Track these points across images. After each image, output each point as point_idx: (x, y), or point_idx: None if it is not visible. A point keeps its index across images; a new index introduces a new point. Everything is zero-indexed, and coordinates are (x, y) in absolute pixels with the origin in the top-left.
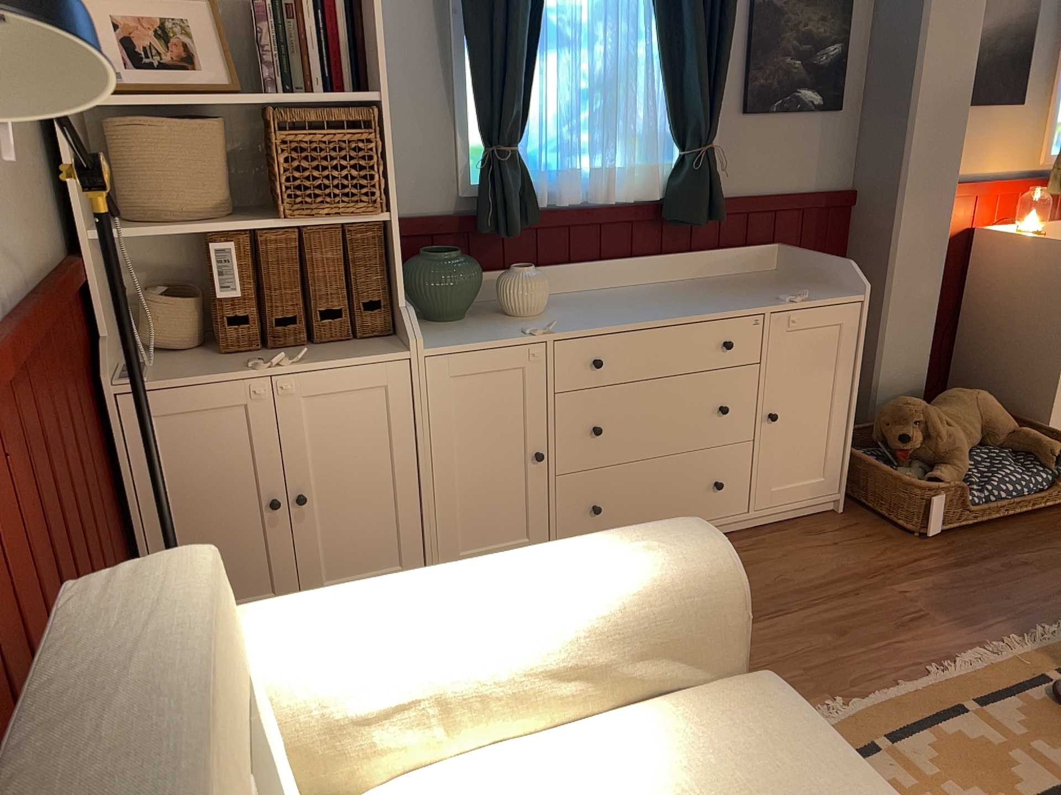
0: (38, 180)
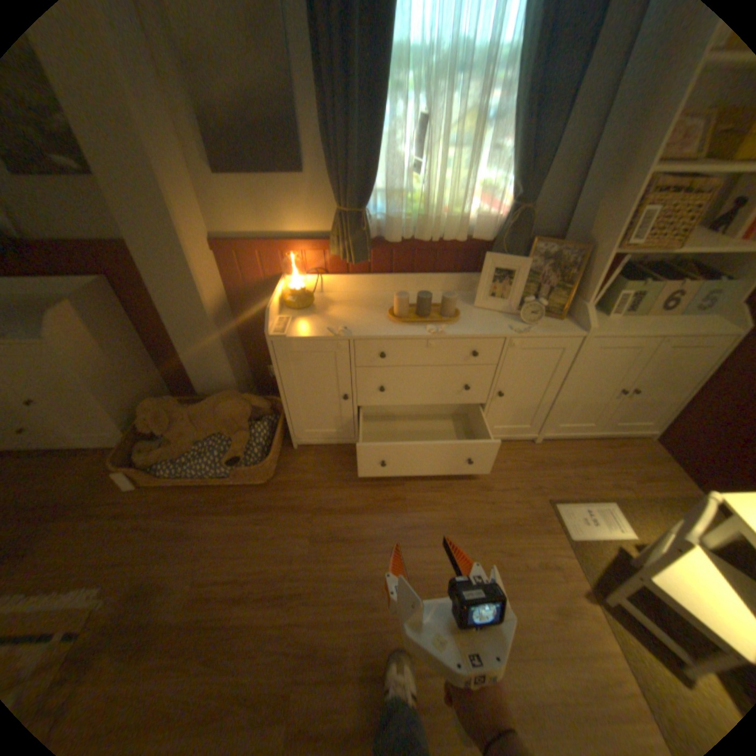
0: None
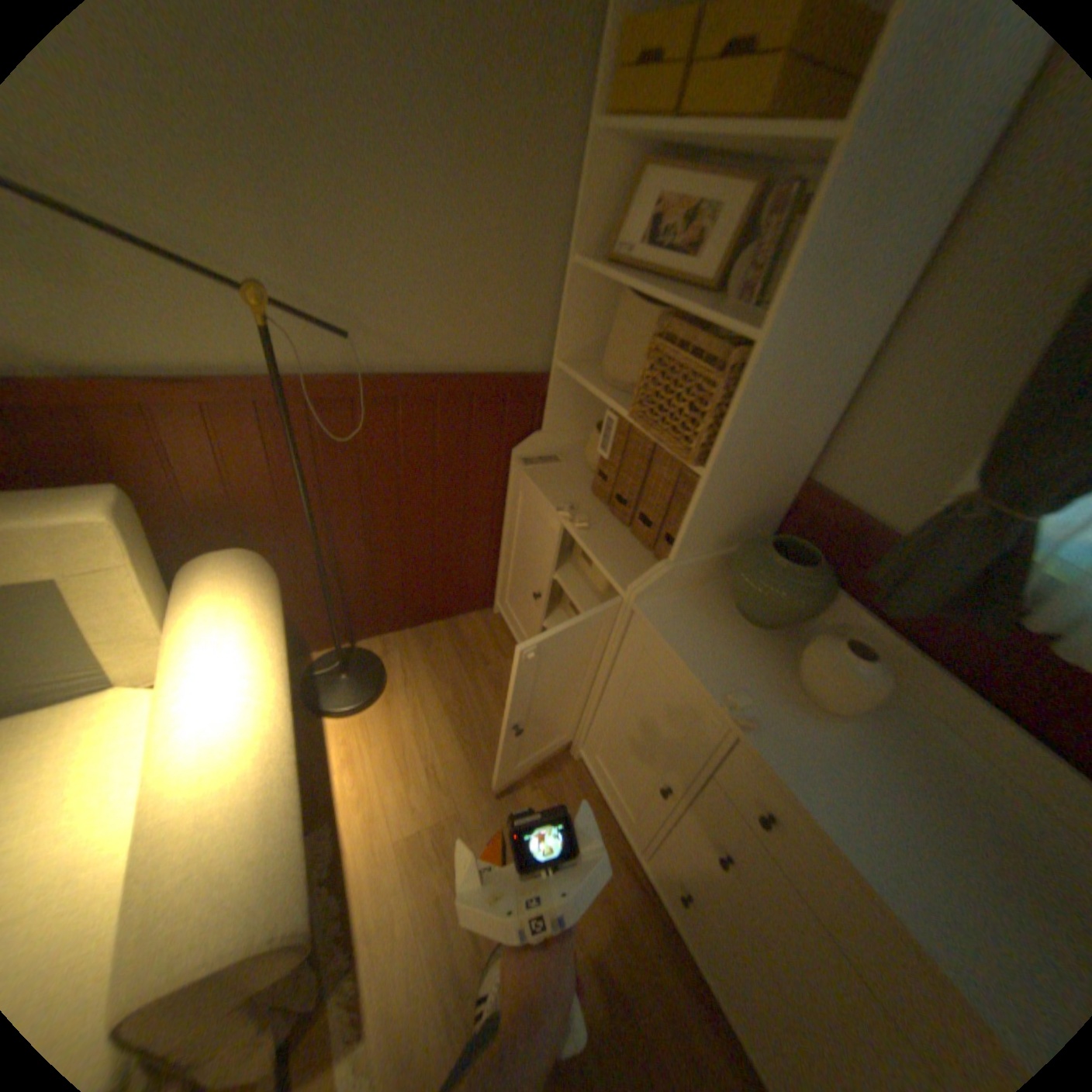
0: (528, 310)
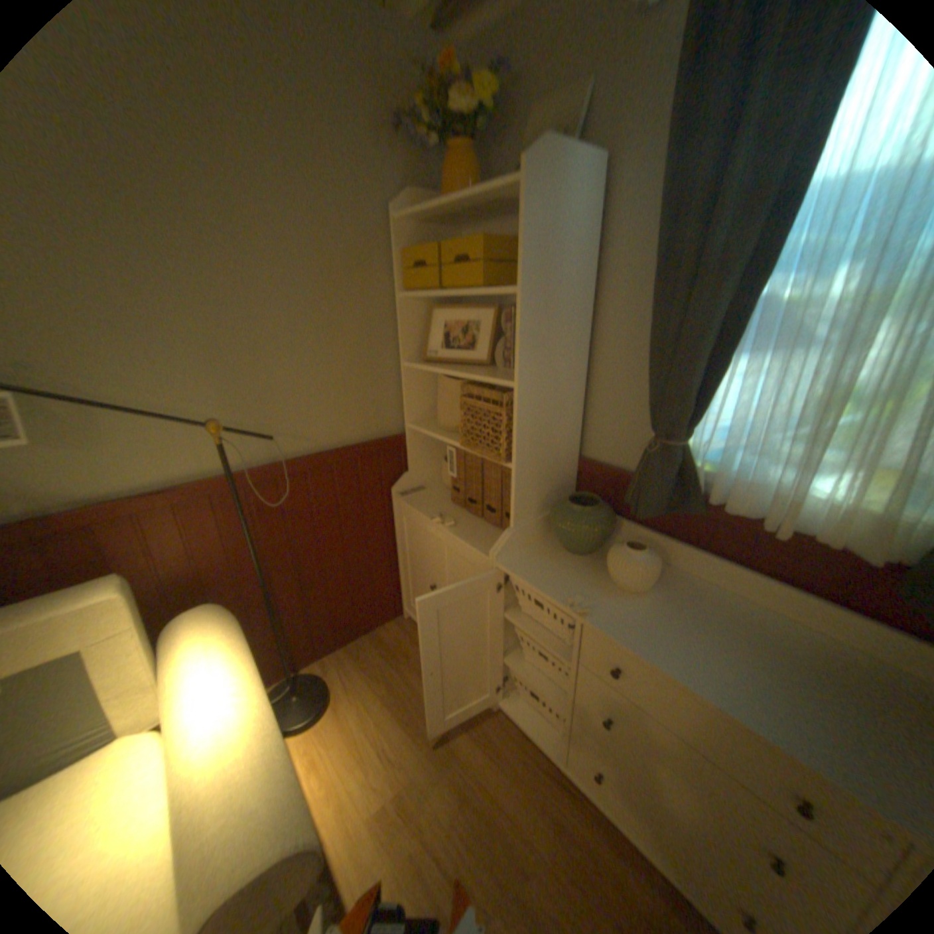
0: (382, 397)
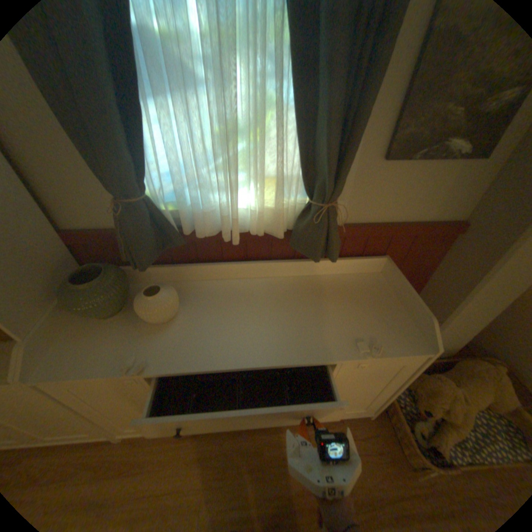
0: None
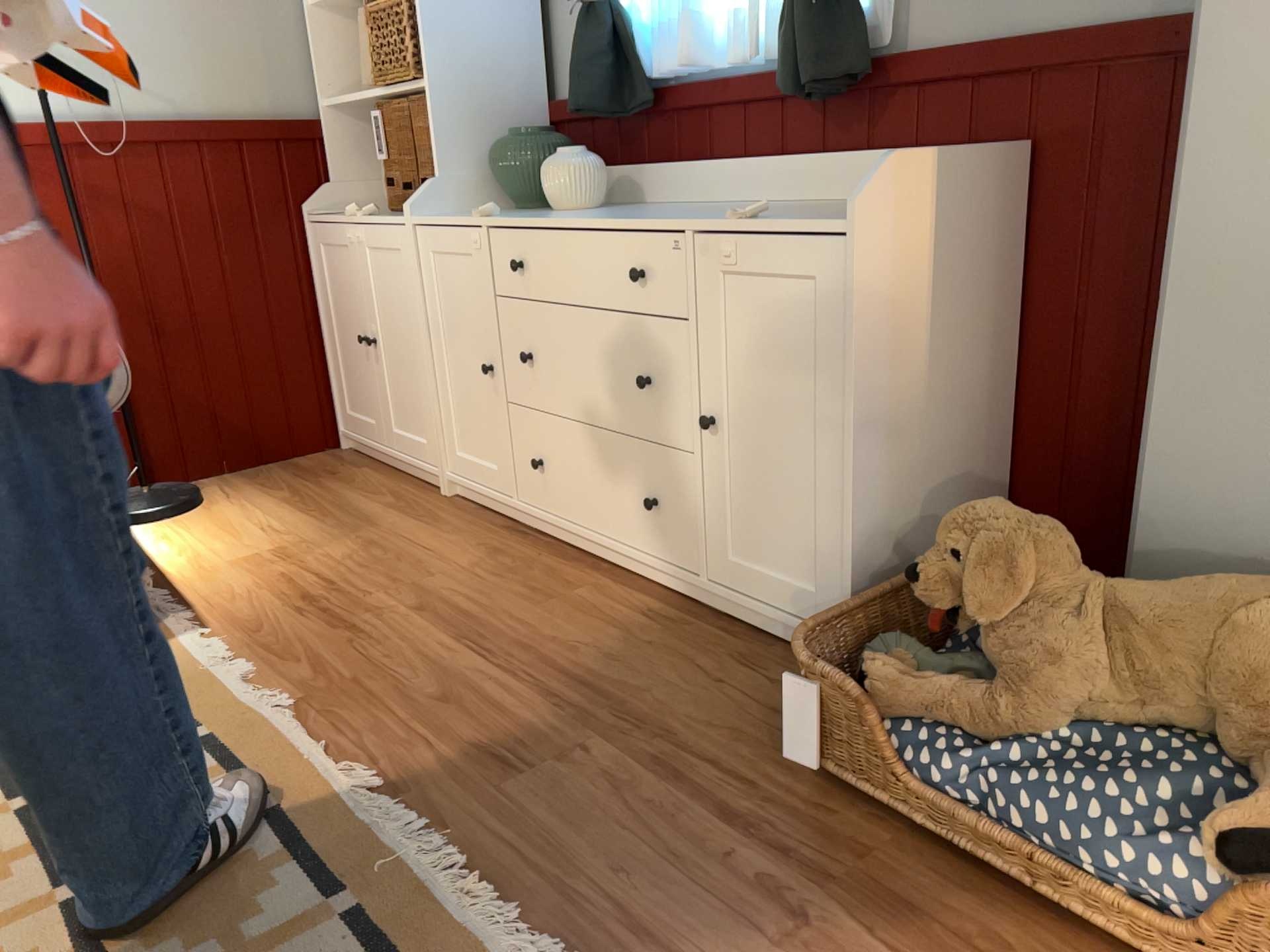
0: (278, 62)
